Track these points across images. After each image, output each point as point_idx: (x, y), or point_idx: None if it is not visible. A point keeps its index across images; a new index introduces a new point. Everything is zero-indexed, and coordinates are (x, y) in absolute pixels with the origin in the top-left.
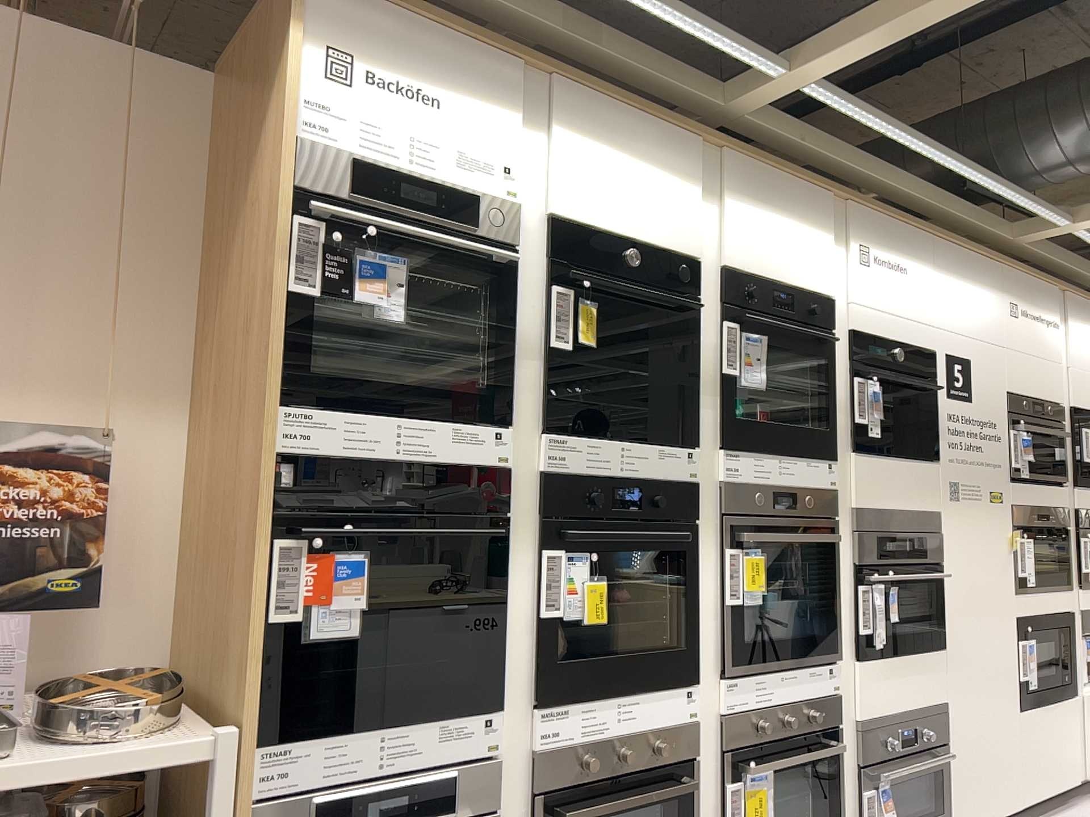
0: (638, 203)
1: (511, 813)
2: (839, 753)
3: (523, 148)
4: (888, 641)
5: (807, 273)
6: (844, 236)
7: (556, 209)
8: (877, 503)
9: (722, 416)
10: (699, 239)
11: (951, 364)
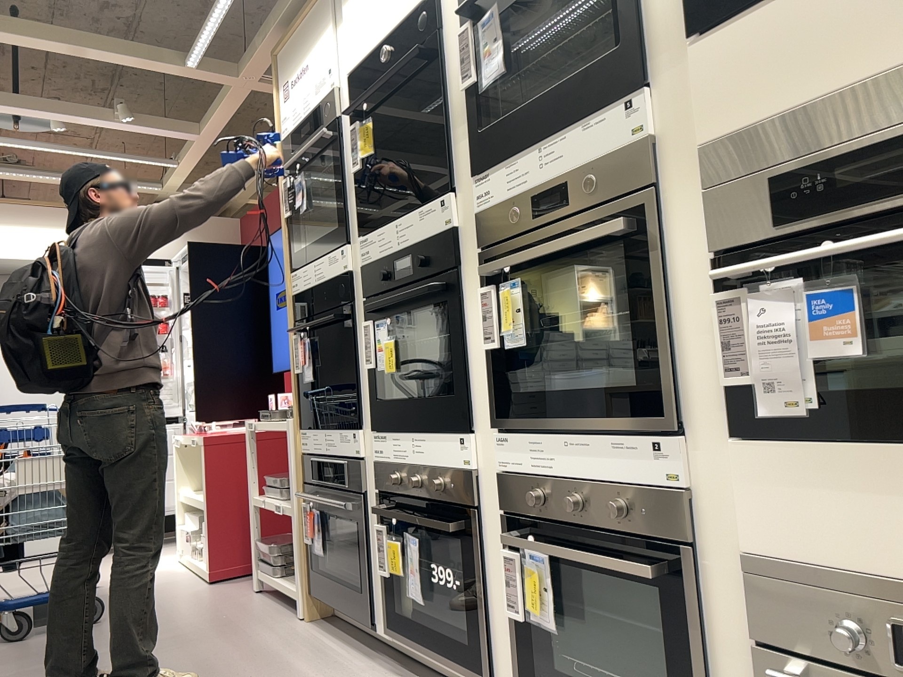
0: (385, 2)
1: (373, 501)
2: (697, 596)
3: (335, 47)
4: (843, 406)
5: None
6: None
7: (347, 71)
8: (767, 105)
9: (471, 139)
10: None
11: None
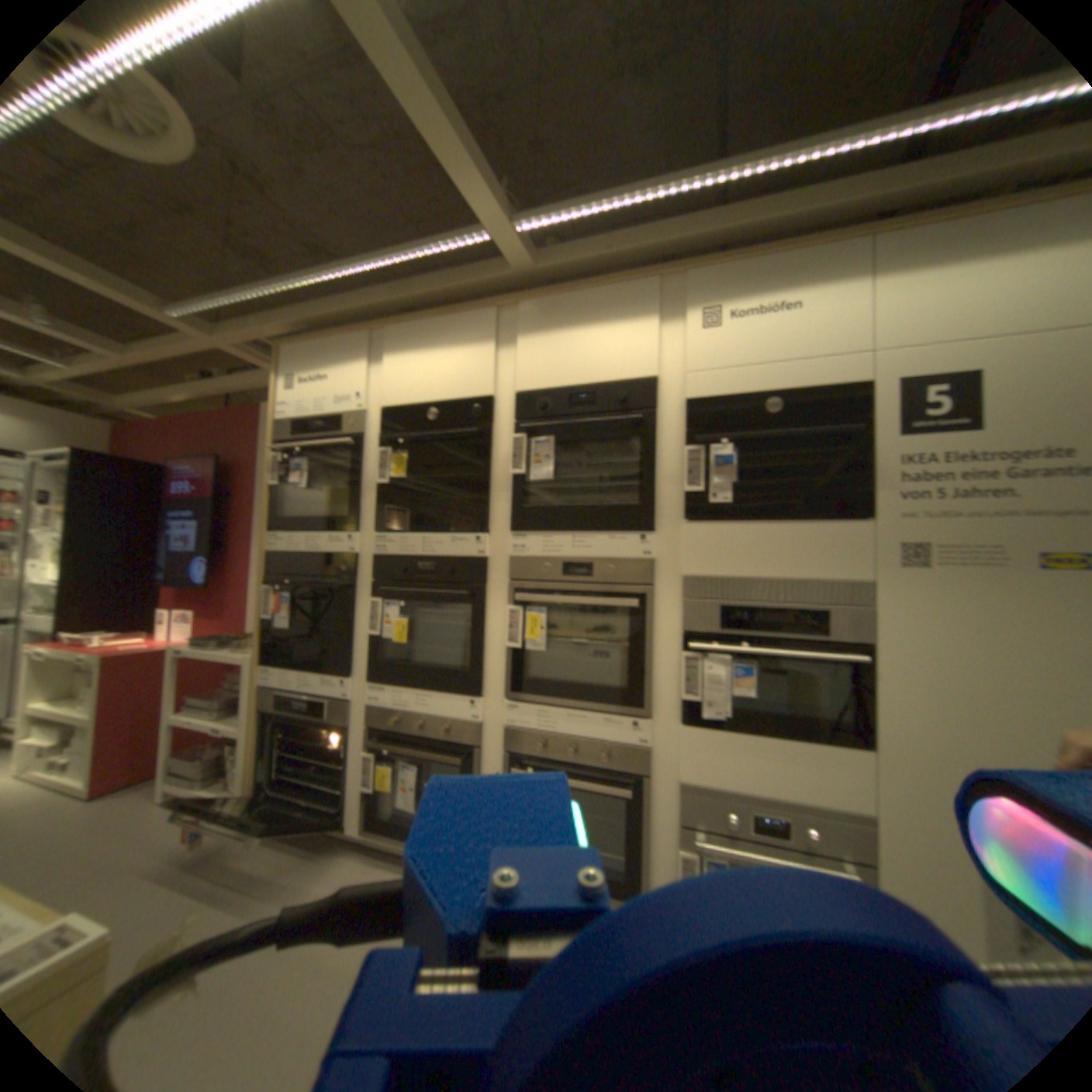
0: (437, 376)
1: (356, 733)
2: (647, 802)
3: (366, 377)
4: (739, 716)
5: (613, 364)
6: (683, 305)
7: (381, 403)
8: (722, 569)
9: (510, 506)
10: (488, 380)
11: (918, 385)
